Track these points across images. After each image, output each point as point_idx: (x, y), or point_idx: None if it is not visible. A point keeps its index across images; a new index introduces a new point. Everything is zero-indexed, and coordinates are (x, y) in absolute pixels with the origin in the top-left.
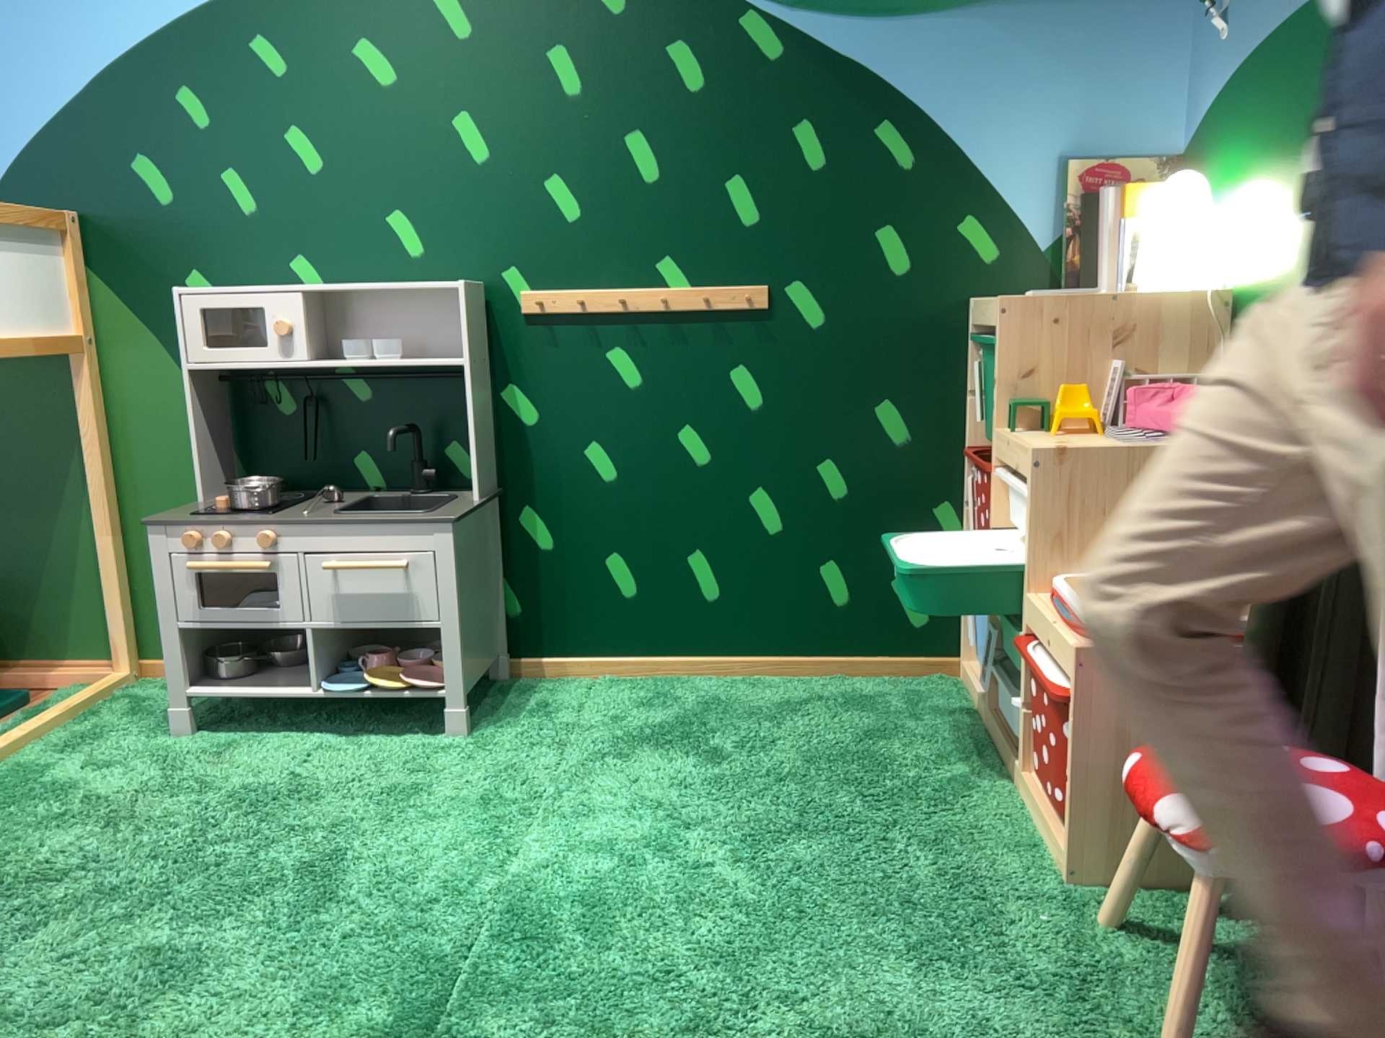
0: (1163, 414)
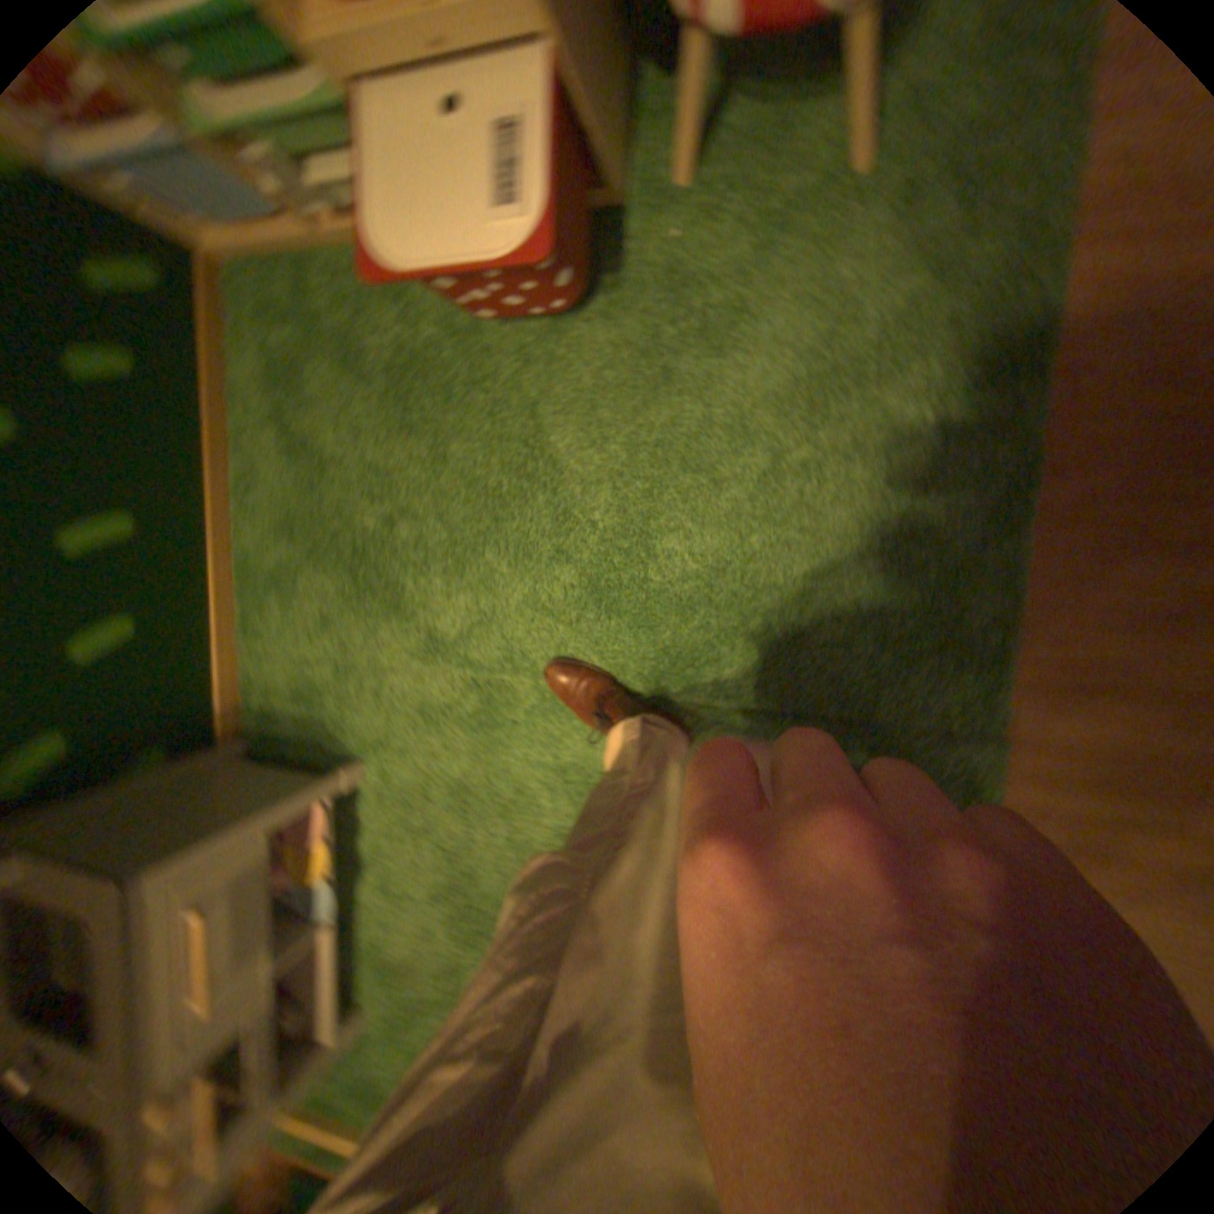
0: None
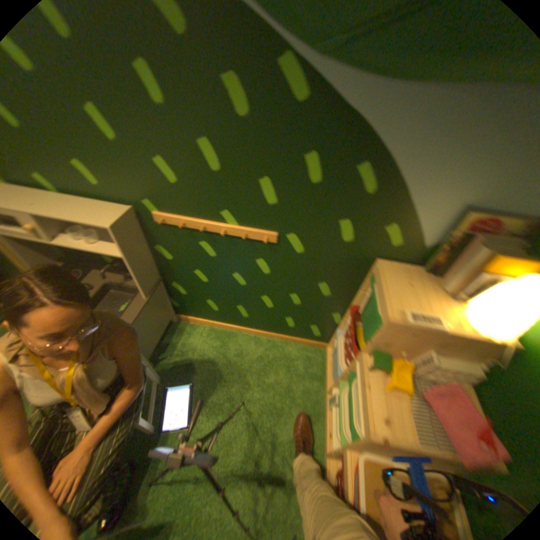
0: (445, 419)
